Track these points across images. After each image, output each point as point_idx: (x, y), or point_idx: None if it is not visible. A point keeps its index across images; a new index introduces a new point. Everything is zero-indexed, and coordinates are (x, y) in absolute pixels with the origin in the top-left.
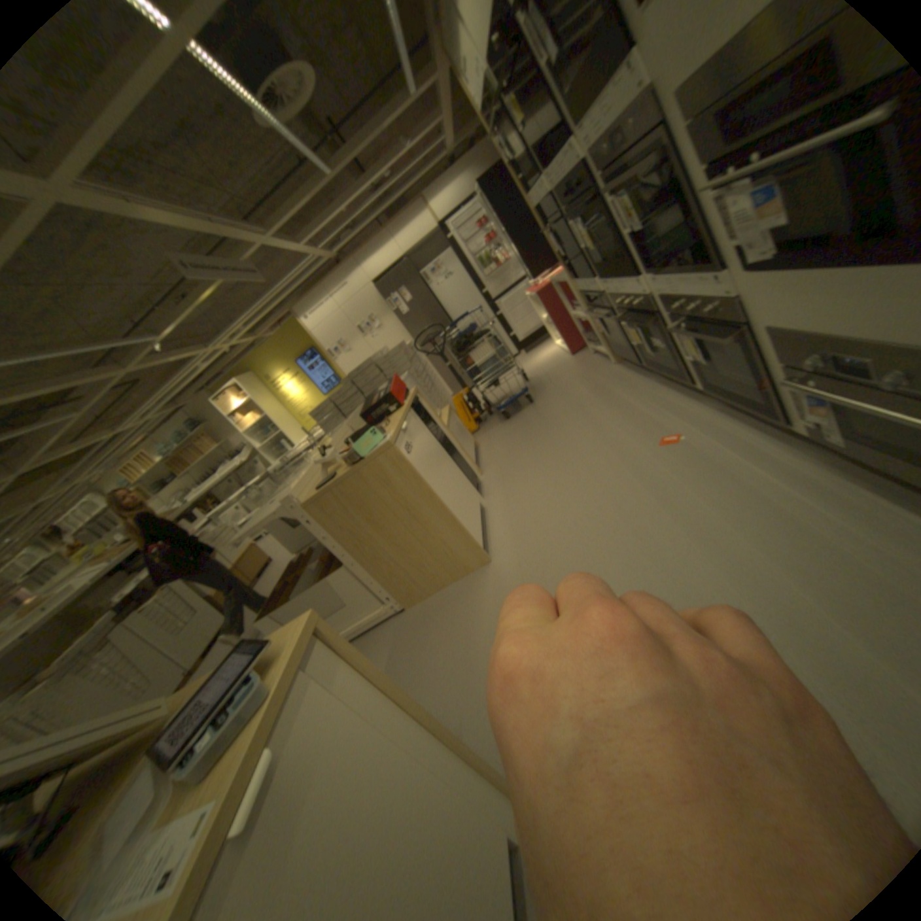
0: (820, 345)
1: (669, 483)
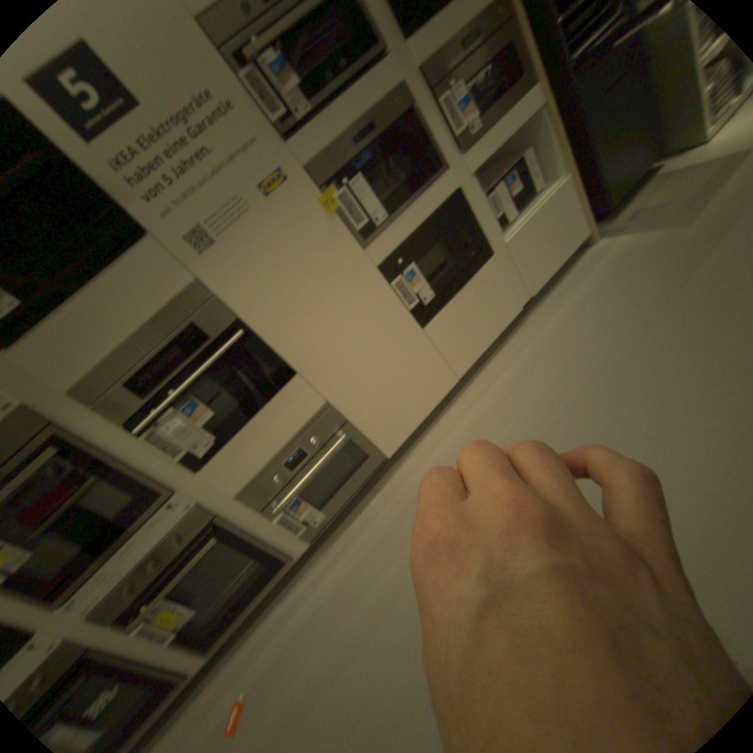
0: (274, 468)
1: (299, 693)
